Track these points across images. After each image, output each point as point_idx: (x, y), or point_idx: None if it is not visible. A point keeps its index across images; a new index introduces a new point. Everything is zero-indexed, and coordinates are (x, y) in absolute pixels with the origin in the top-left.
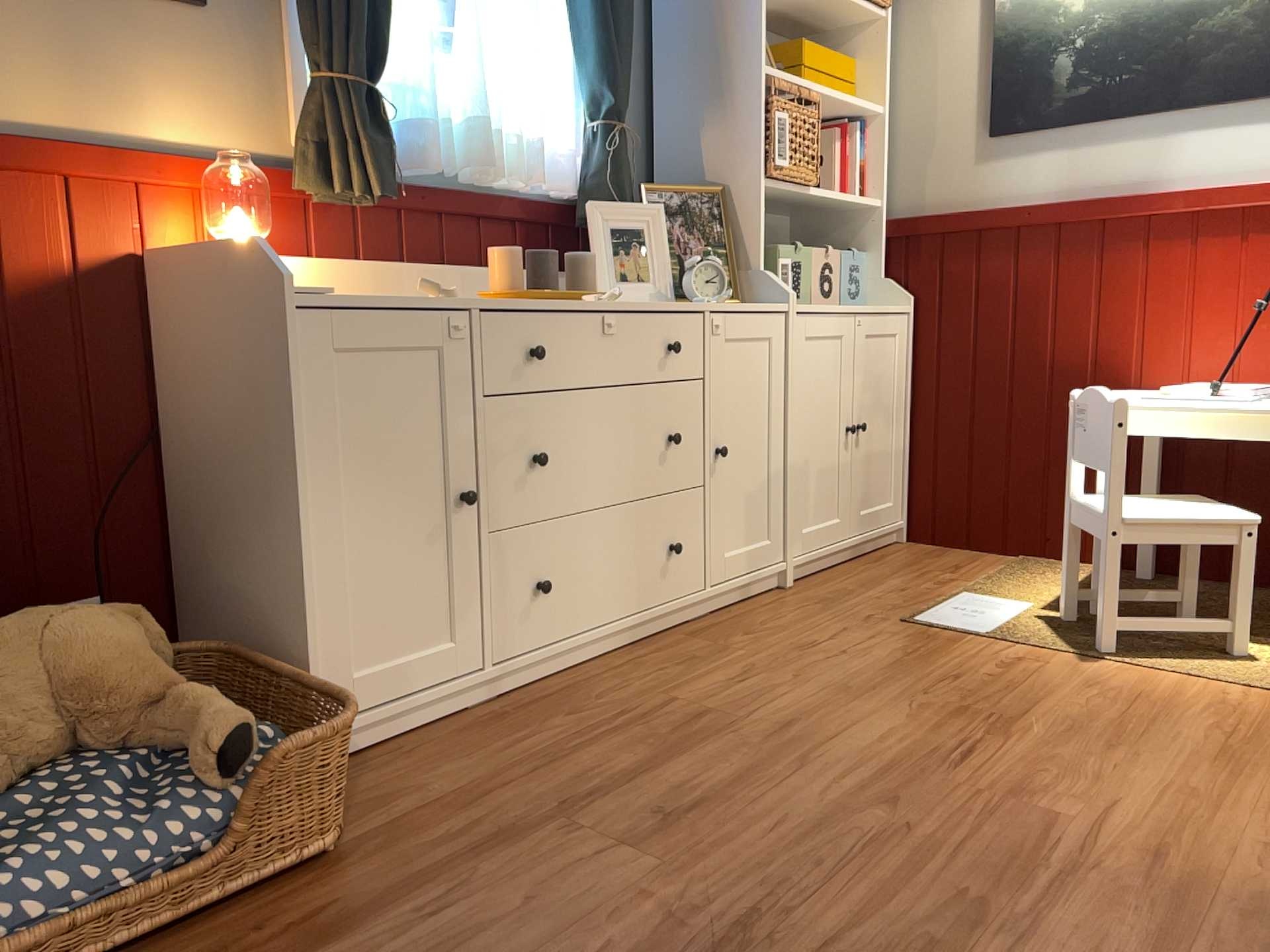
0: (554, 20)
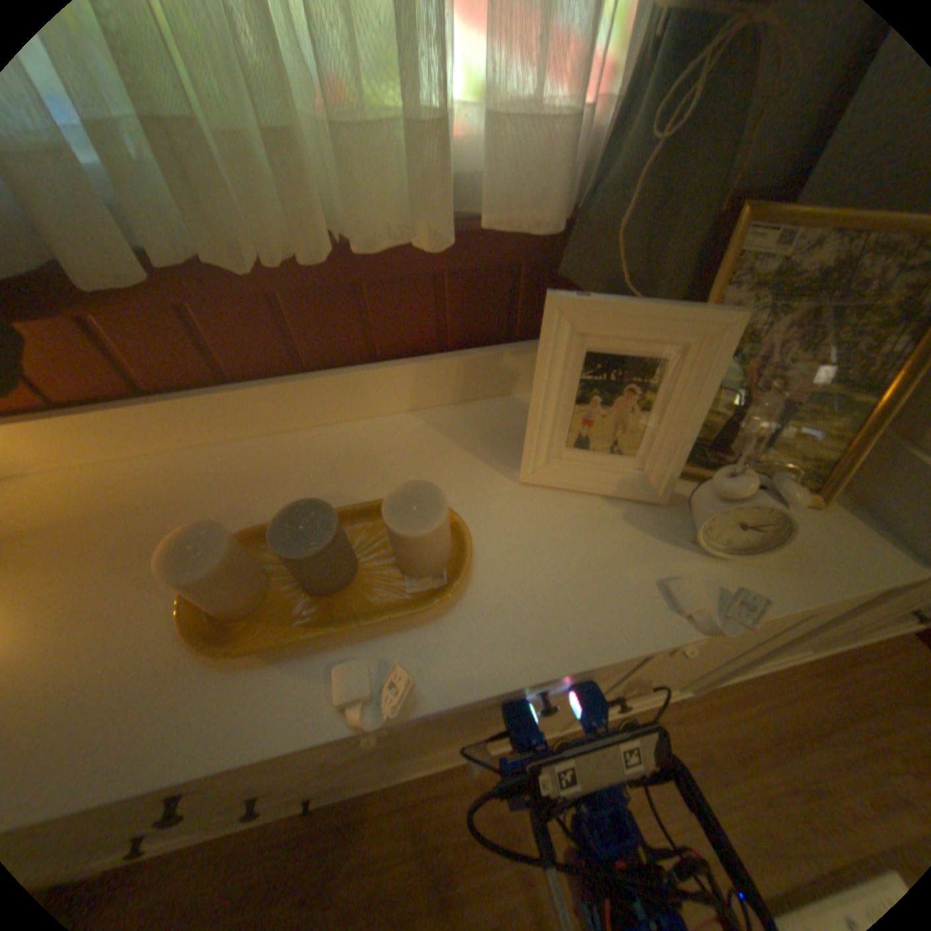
0: None
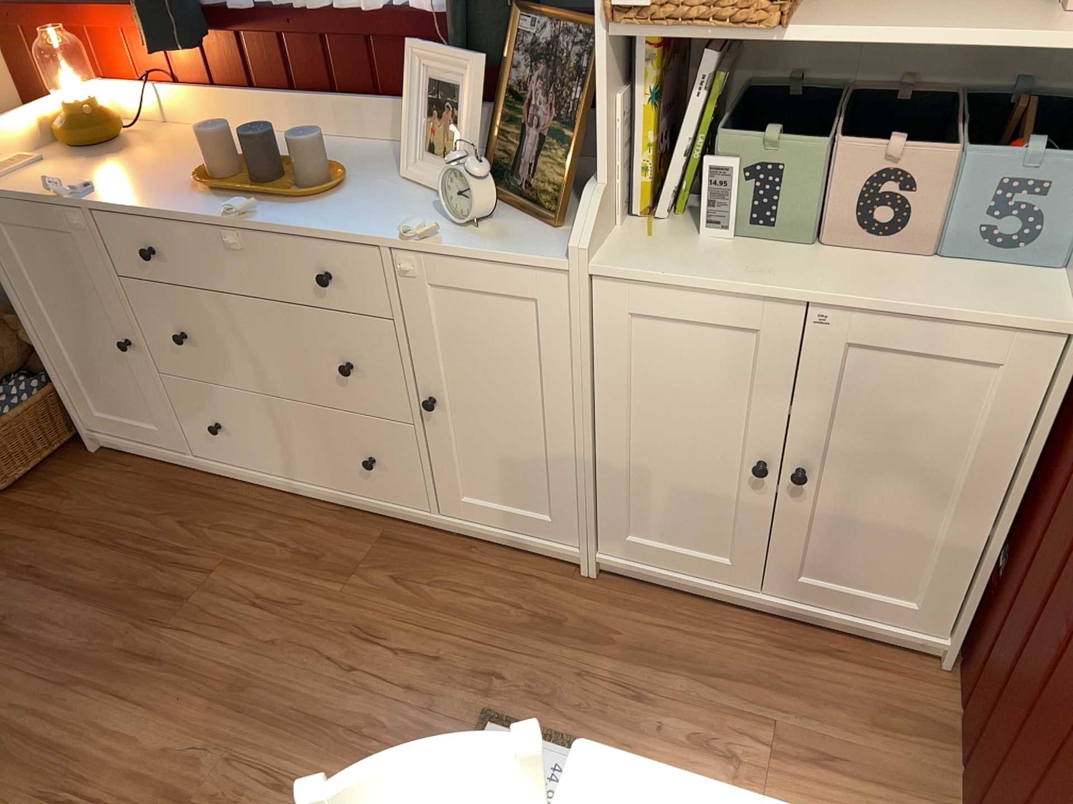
0: None
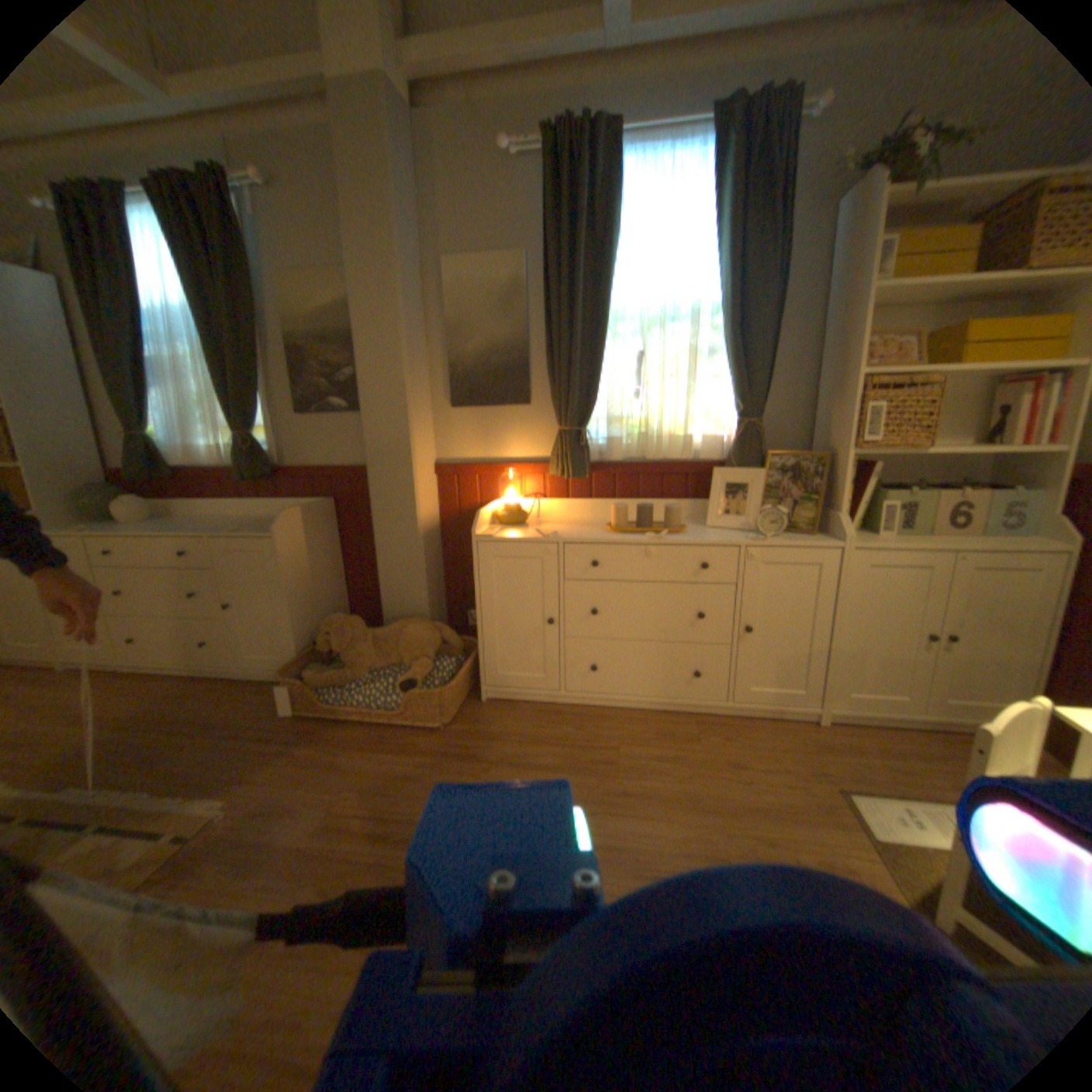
0: (720, 361)
